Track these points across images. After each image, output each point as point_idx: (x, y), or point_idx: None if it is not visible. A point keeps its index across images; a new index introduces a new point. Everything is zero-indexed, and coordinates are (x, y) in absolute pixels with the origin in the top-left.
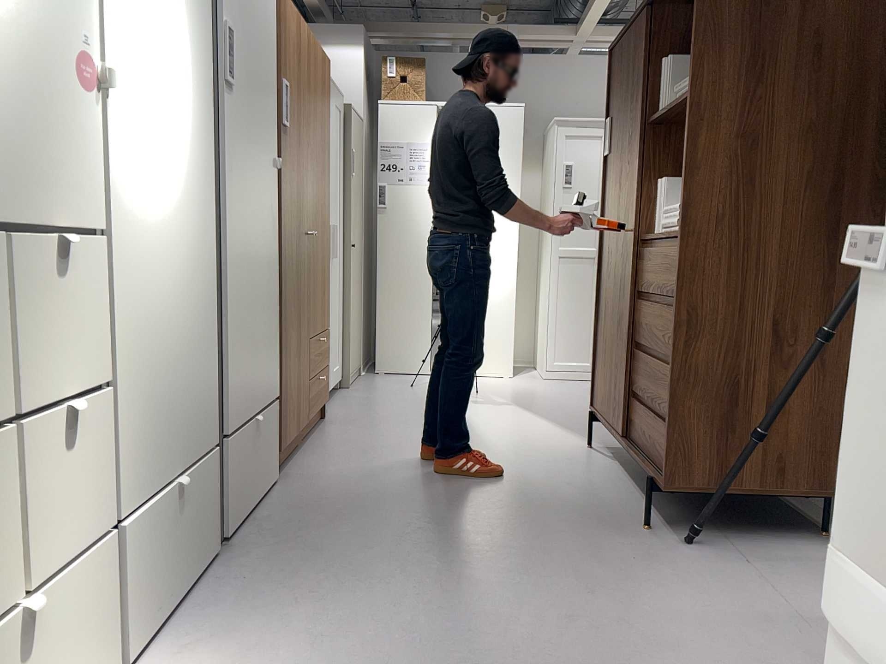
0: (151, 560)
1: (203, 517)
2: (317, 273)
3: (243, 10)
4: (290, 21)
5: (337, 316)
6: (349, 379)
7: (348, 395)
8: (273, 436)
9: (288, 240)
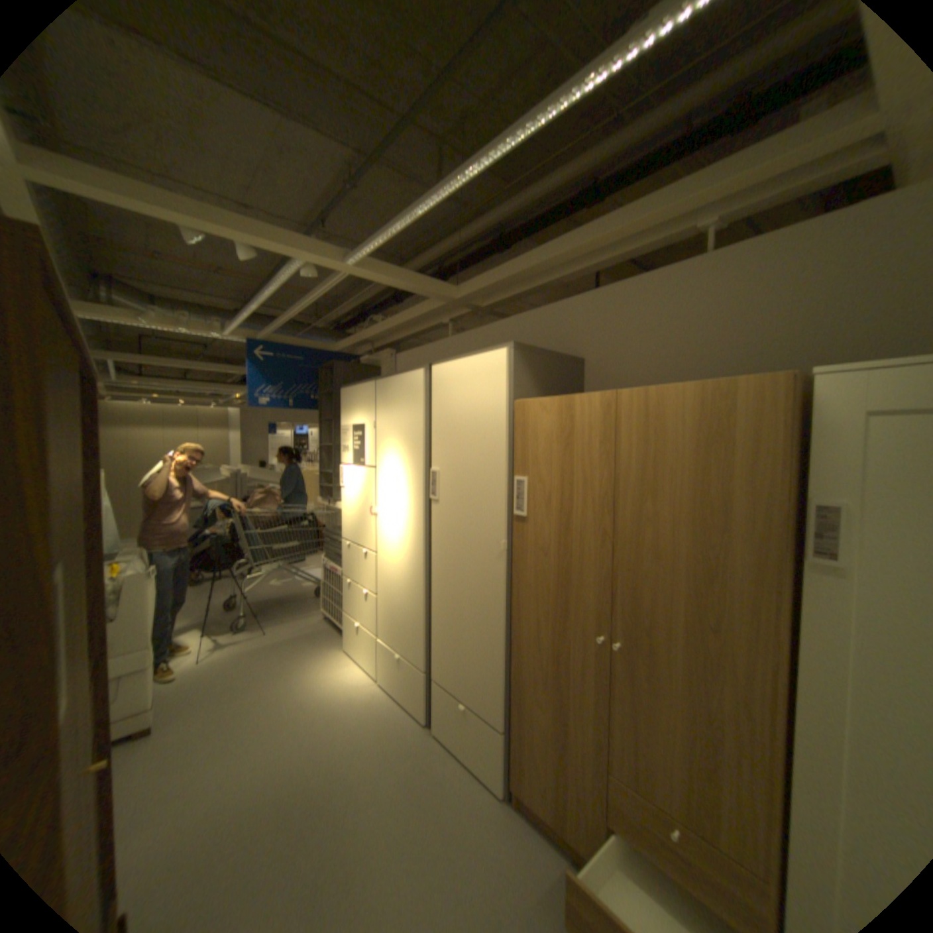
0: (387, 666)
1: (413, 693)
2: (659, 719)
3: (453, 453)
4: (539, 418)
5: None
6: None
7: None
8: (493, 755)
9: (531, 619)
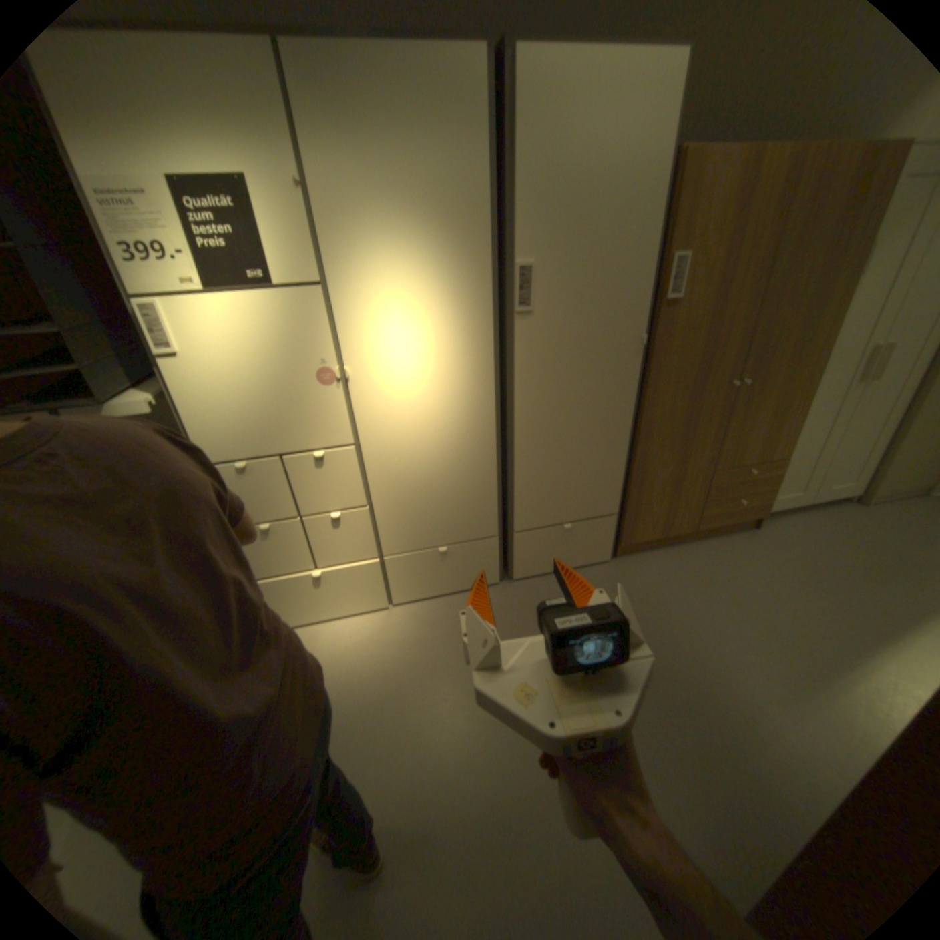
0: (415, 574)
1: (478, 566)
2: (759, 415)
3: (568, 230)
4: (720, 172)
5: (872, 437)
6: (872, 500)
7: (846, 516)
8: (604, 537)
9: (667, 400)
